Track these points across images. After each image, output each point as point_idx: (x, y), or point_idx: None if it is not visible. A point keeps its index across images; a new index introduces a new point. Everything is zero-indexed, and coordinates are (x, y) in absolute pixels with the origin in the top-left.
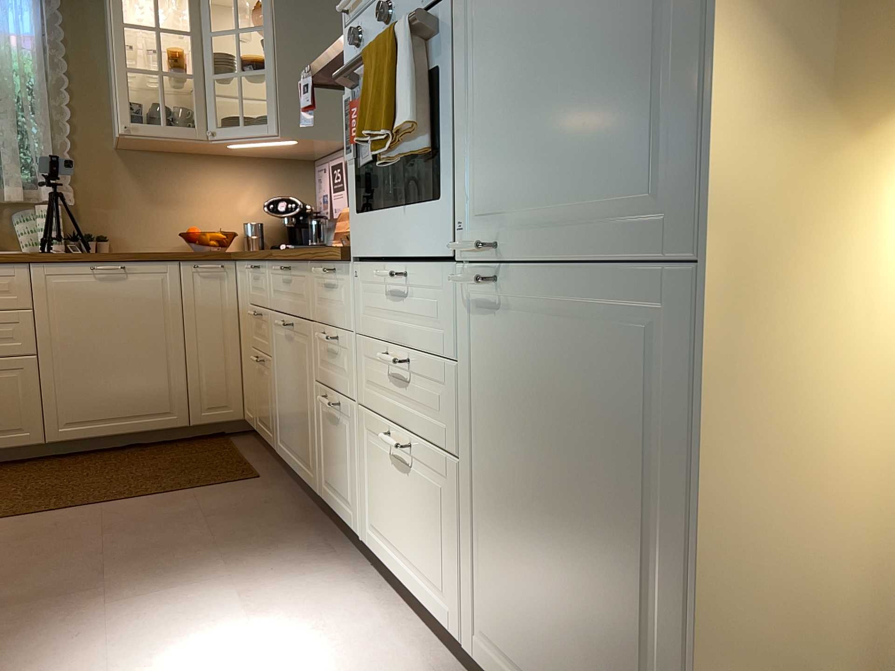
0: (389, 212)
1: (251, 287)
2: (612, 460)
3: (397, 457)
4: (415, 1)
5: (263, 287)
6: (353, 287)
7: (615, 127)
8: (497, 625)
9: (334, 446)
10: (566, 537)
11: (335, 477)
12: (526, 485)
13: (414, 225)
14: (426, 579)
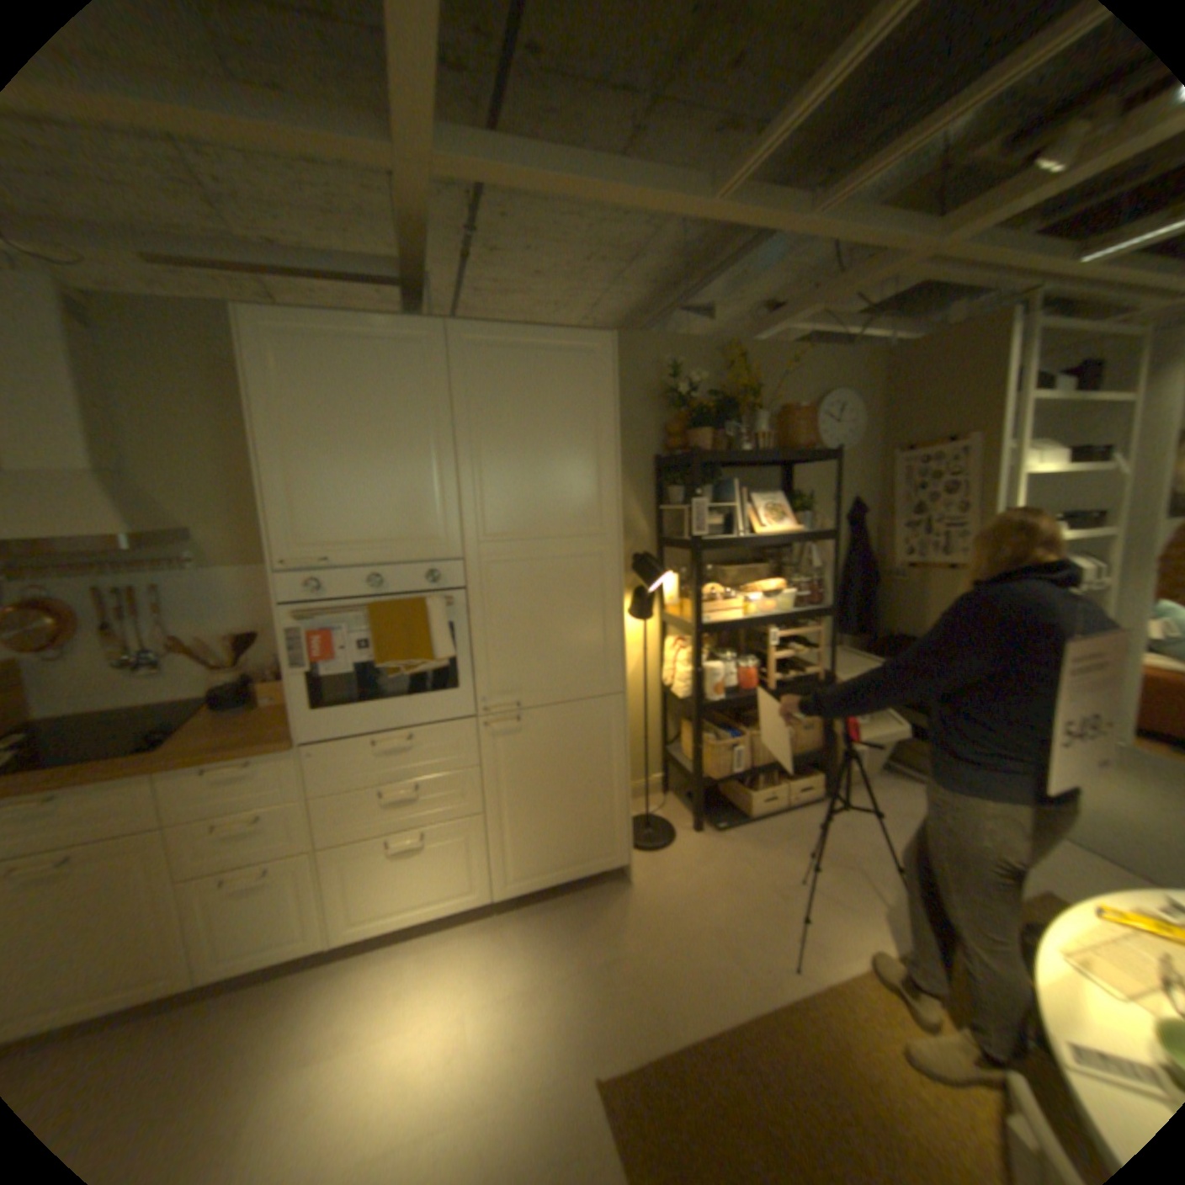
0: (377, 704)
1: None
2: (588, 762)
3: (393, 853)
4: (413, 583)
5: None
6: (297, 767)
7: (583, 657)
8: (521, 868)
9: (247, 914)
10: (566, 801)
11: (252, 939)
12: (540, 795)
13: (418, 707)
14: (442, 901)
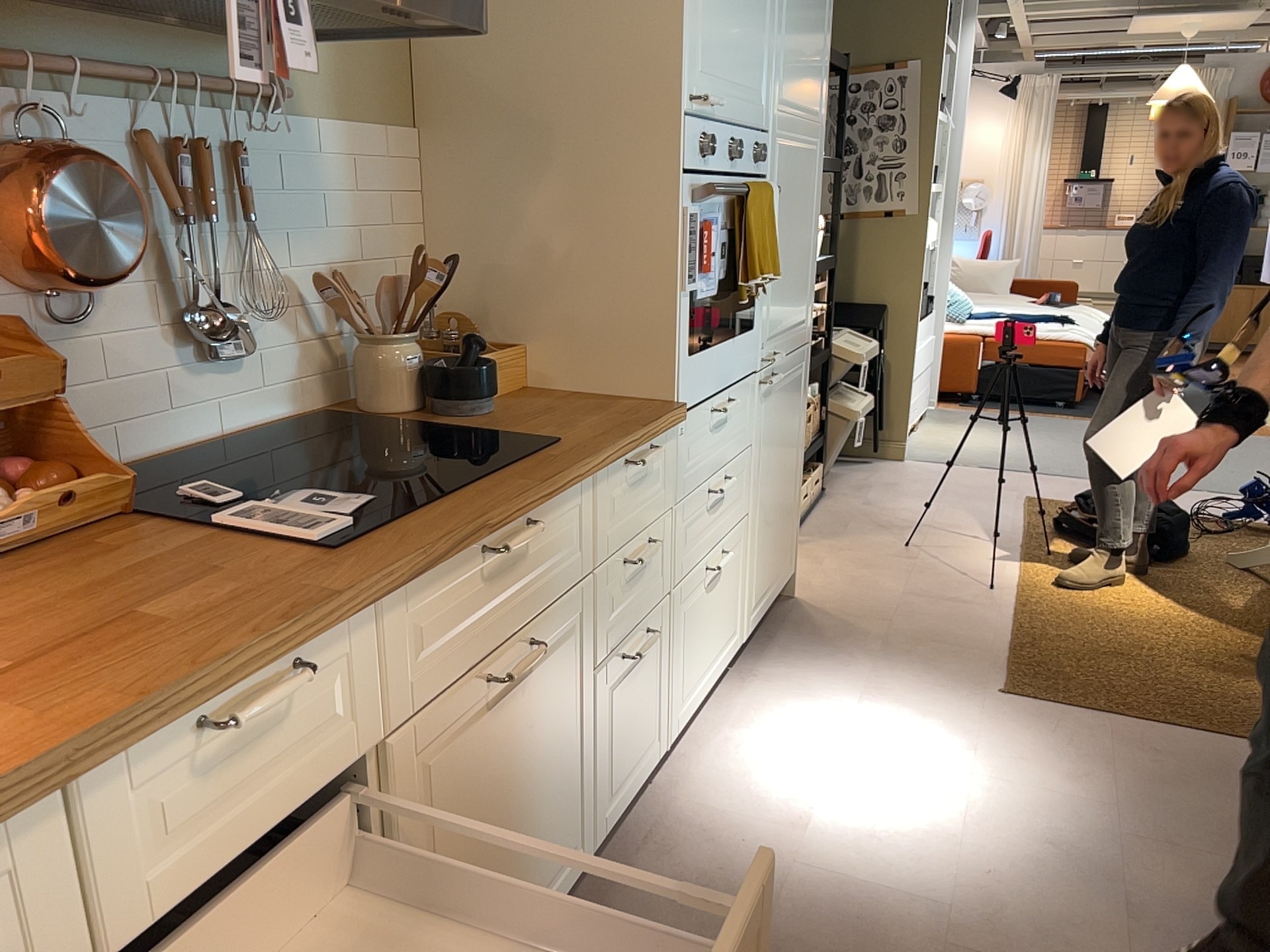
0: (719, 346)
1: (147, 852)
2: (792, 434)
3: (708, 582)
4: (748, 161)
5: (326, 717)
6: (673, 451)
7: (801, 289)
8: (758, 587)
9: (631, 708)
10: (781, 488)
11: (630, 750)
12: (773, 482)
13: (737, 353)
14: (723, 646)
